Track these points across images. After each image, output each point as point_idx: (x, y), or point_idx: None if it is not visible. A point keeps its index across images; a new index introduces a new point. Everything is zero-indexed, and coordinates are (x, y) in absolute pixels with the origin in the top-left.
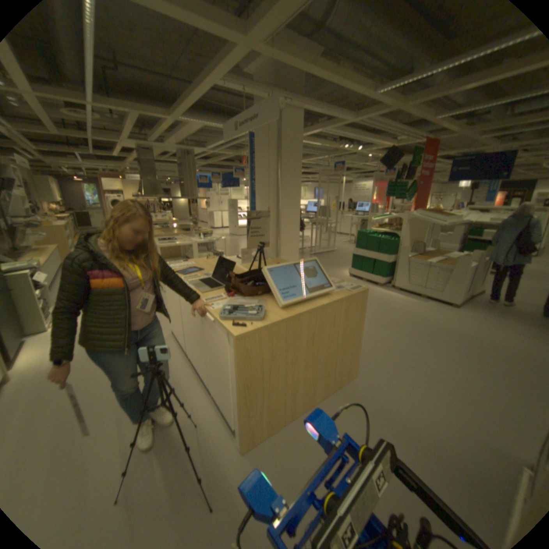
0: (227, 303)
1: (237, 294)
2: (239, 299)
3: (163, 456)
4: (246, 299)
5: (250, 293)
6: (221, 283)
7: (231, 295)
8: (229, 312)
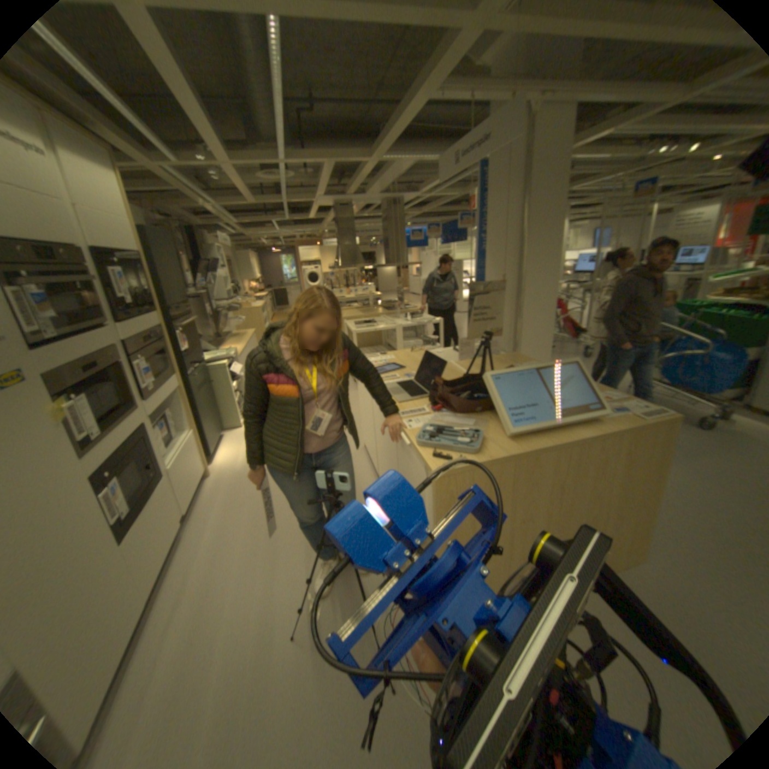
0: (430, 422)
1: (446, 409)
2: (448, 417)
3: (344, 603)
4: (457, 417)
5: (464, 409)
6: (425, 390)
7: (437, 409)
8: (431, 436)
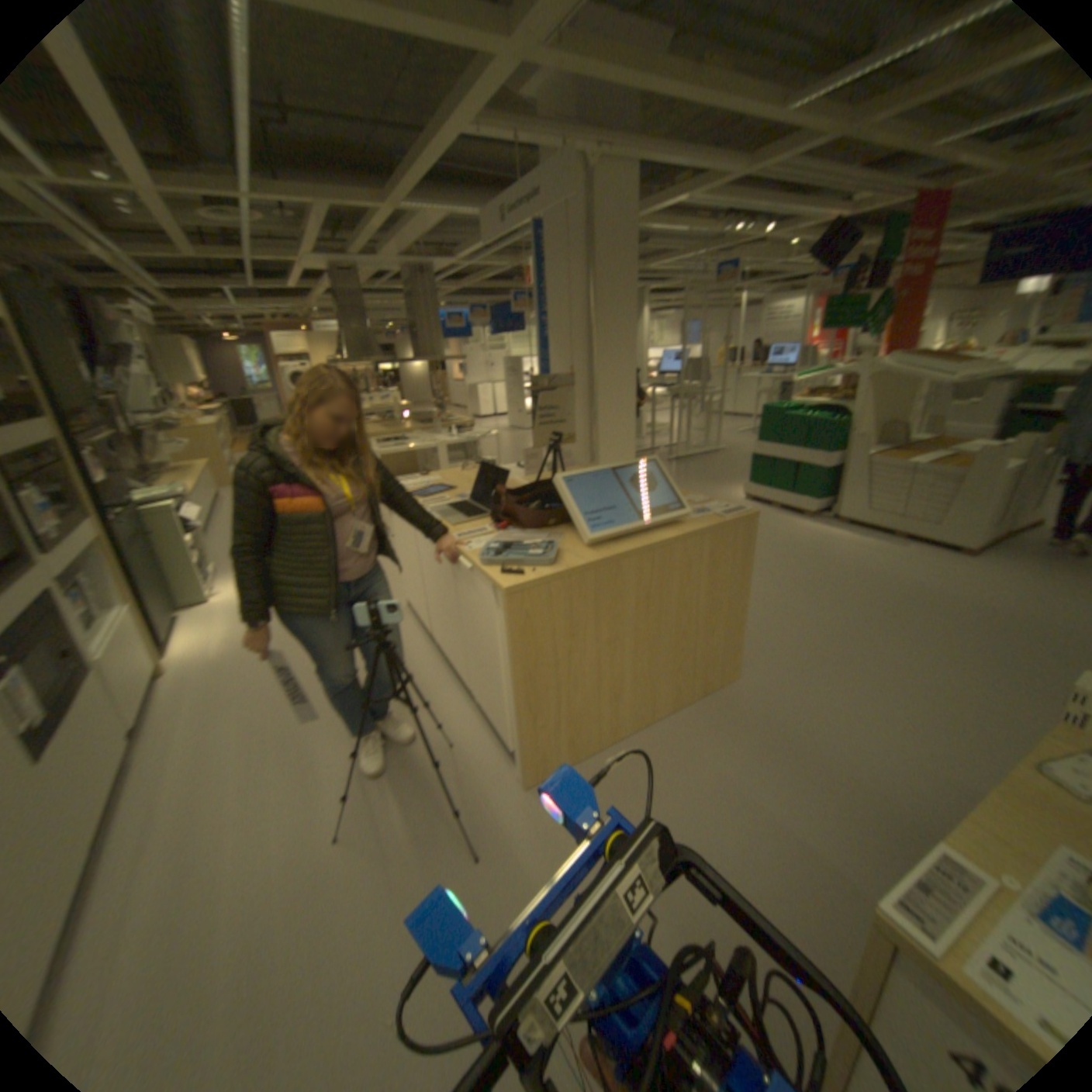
0: (496, 542)
1: (515, 527)
2: (517, 535)
3: (403, 785)
4: (529, 534)
5: (536, 525)
6: (487, 510)
7: (504, 528)
8: (499, 555)
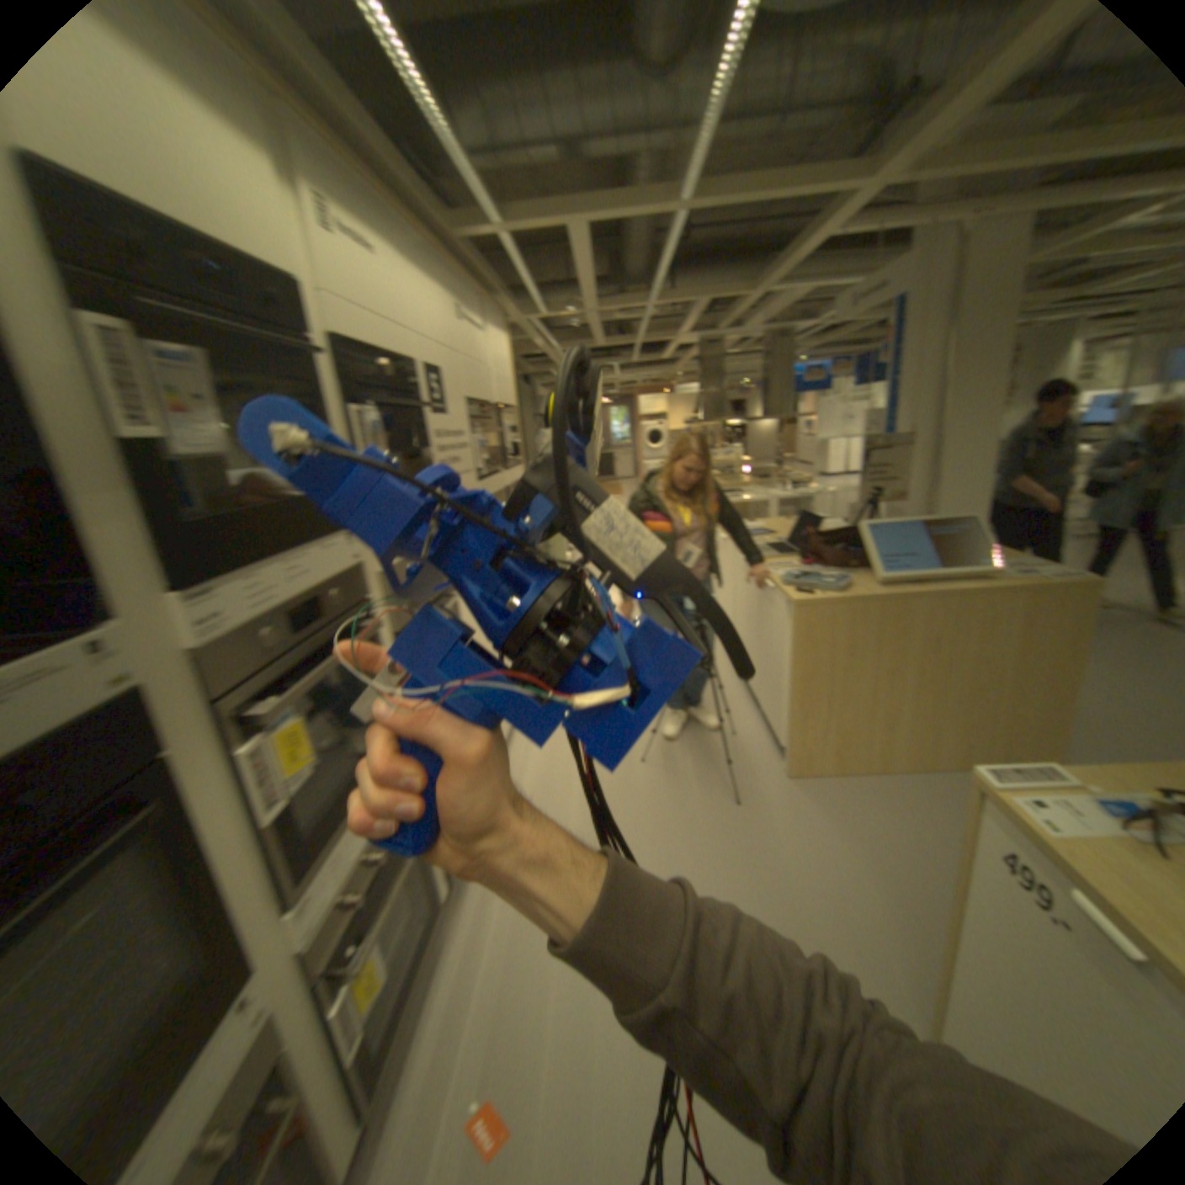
0: (800, 575)
1: (820, 567)
2: (820, 572)
3: (694, 749)
4: (831, 573)
5: (841, 568)
6: (799, 553)
7: (810, 567)
8: (799, 583)
